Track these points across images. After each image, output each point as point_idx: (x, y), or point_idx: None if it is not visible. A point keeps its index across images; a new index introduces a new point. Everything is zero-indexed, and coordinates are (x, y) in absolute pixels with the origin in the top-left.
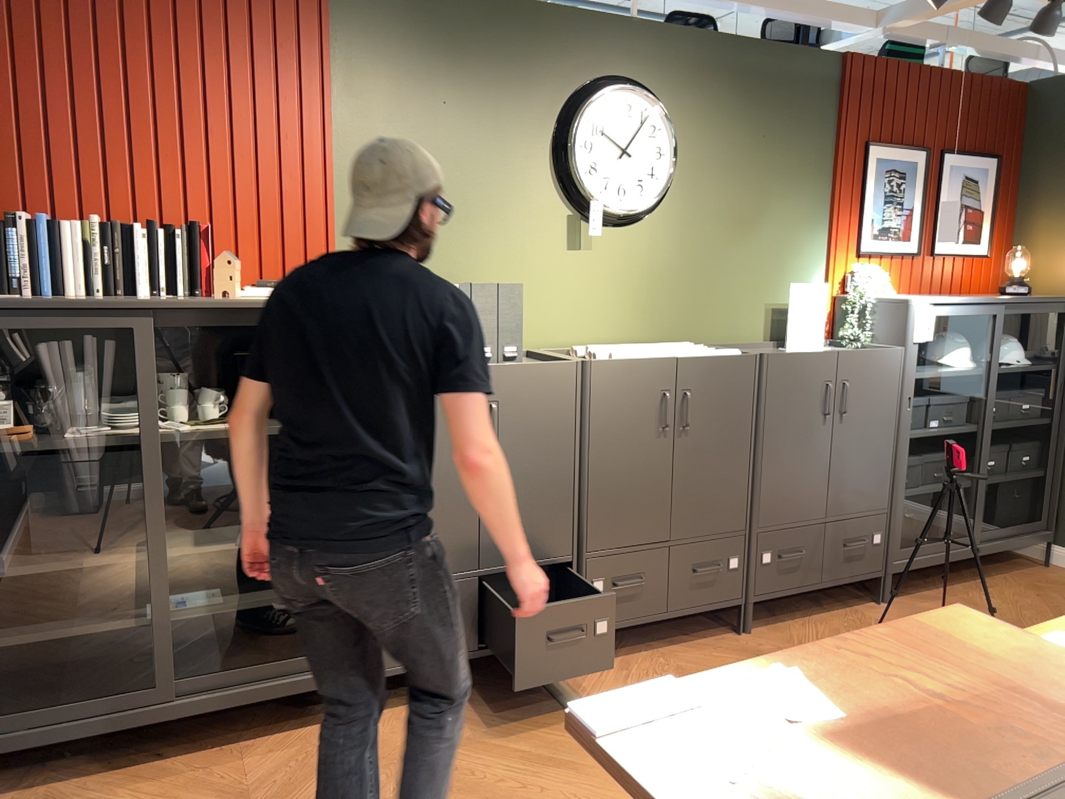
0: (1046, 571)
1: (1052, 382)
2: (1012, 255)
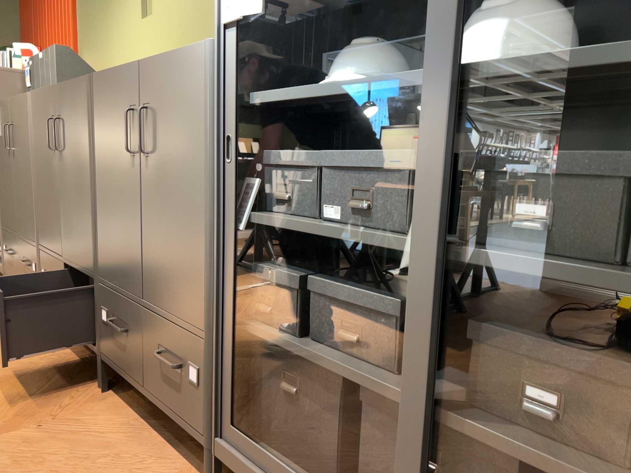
0: None
1: None
2: None
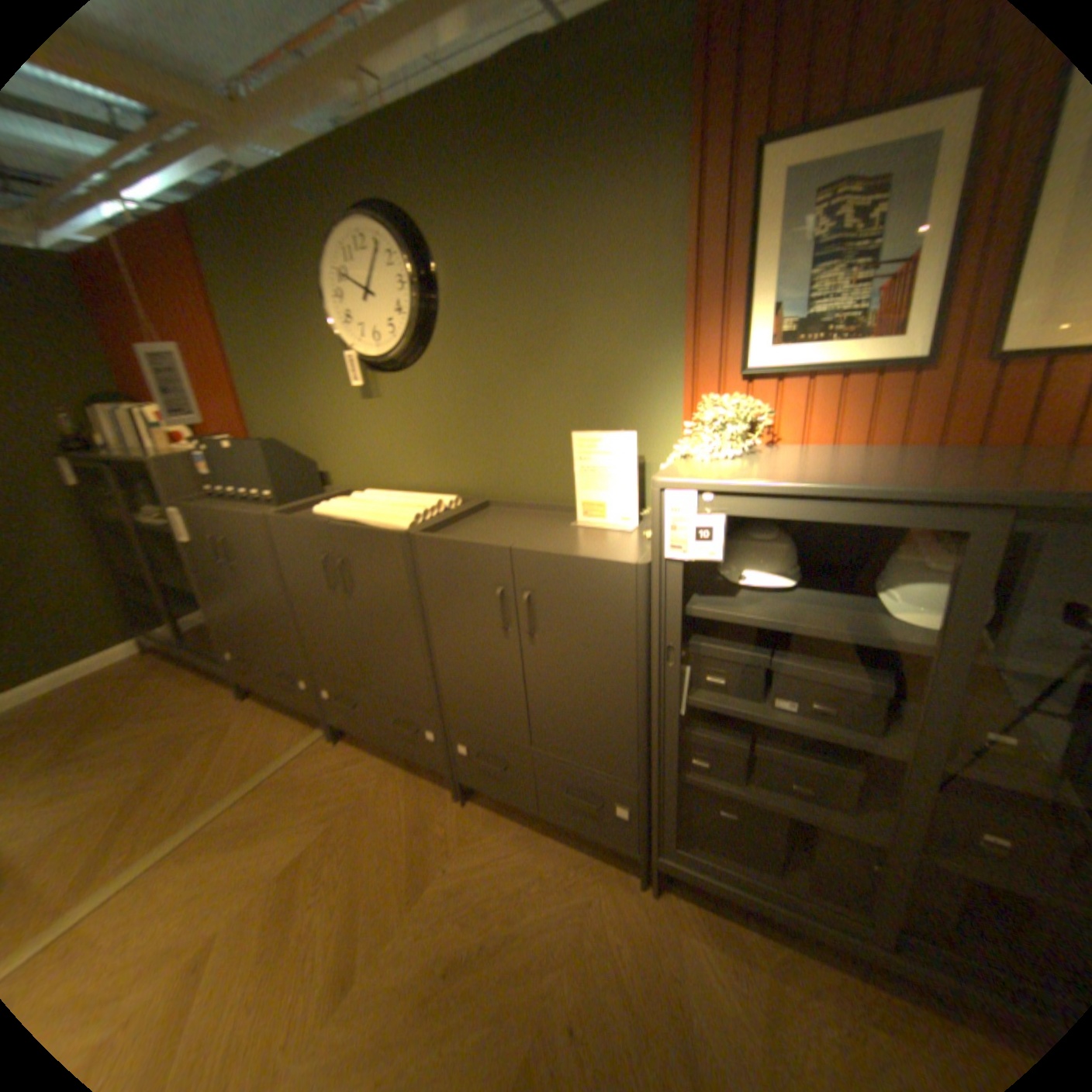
0: None
1: None
2: None
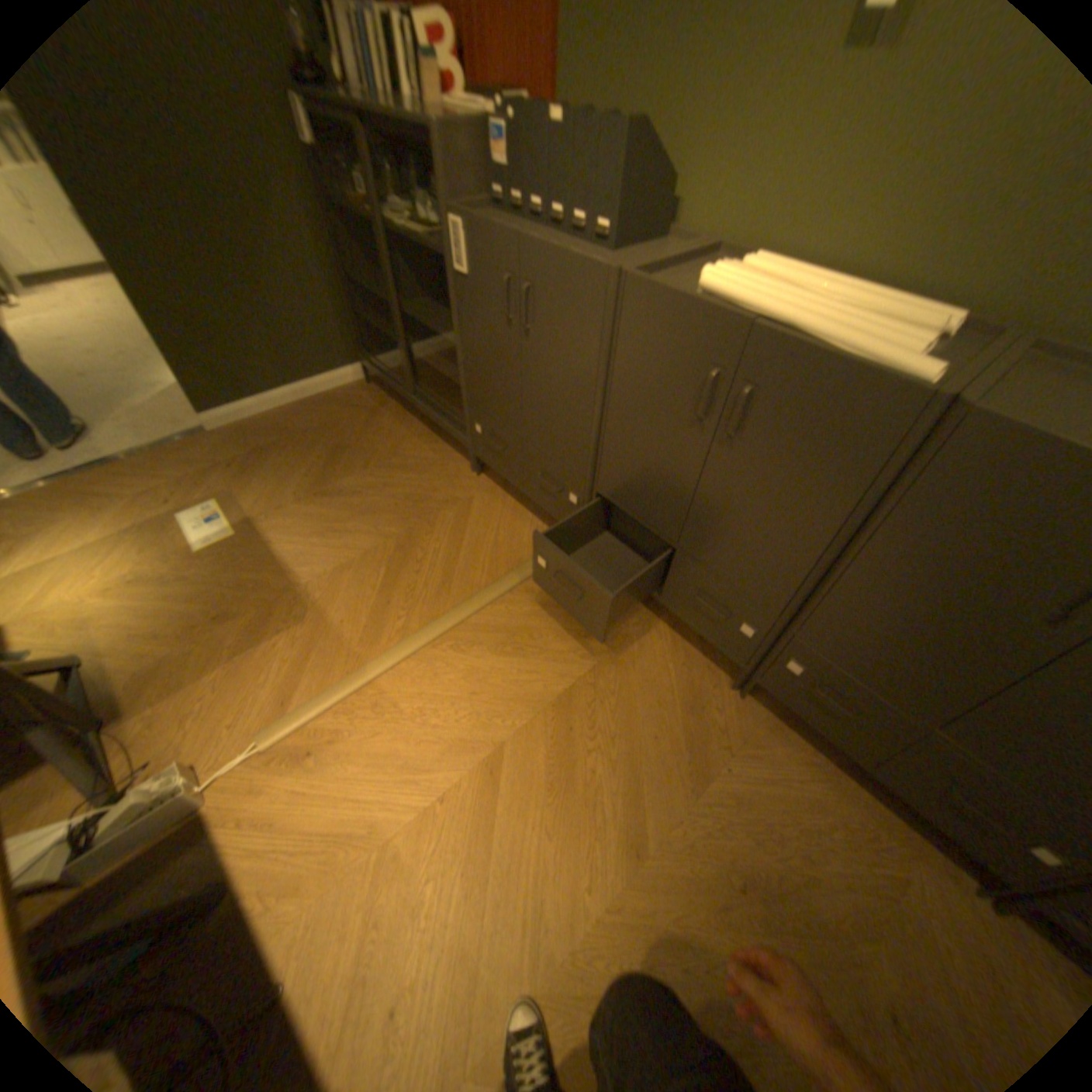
0: None
1: None
2: None
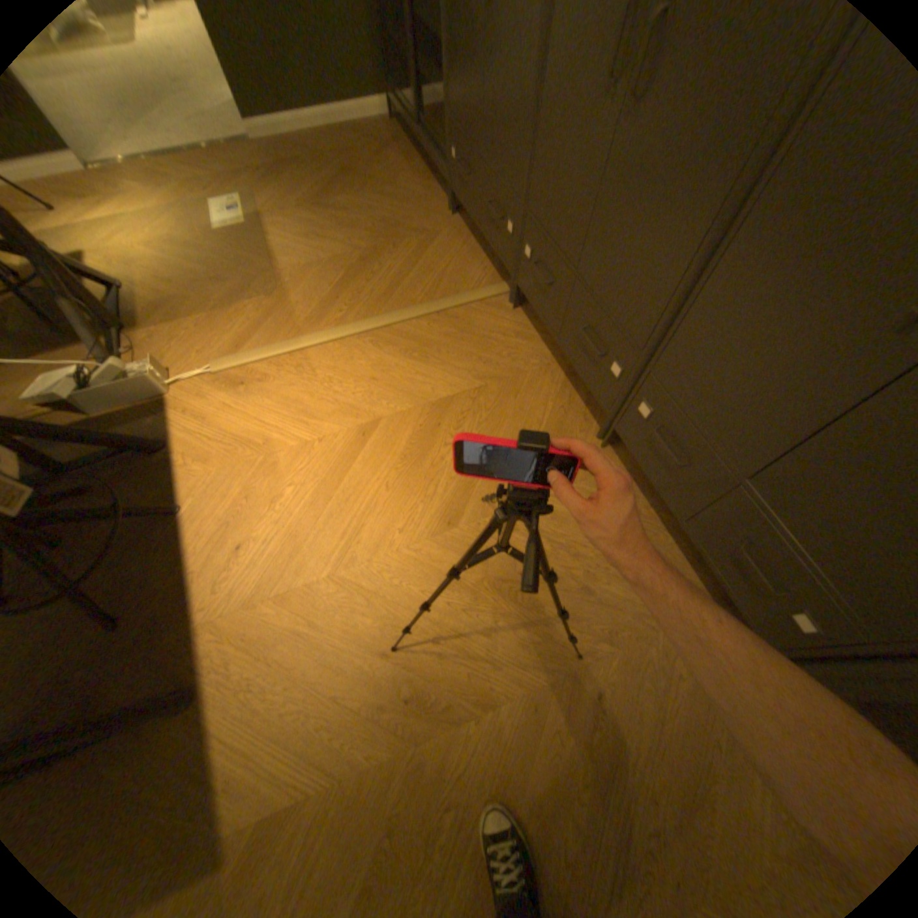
0: None
1: None
2: None
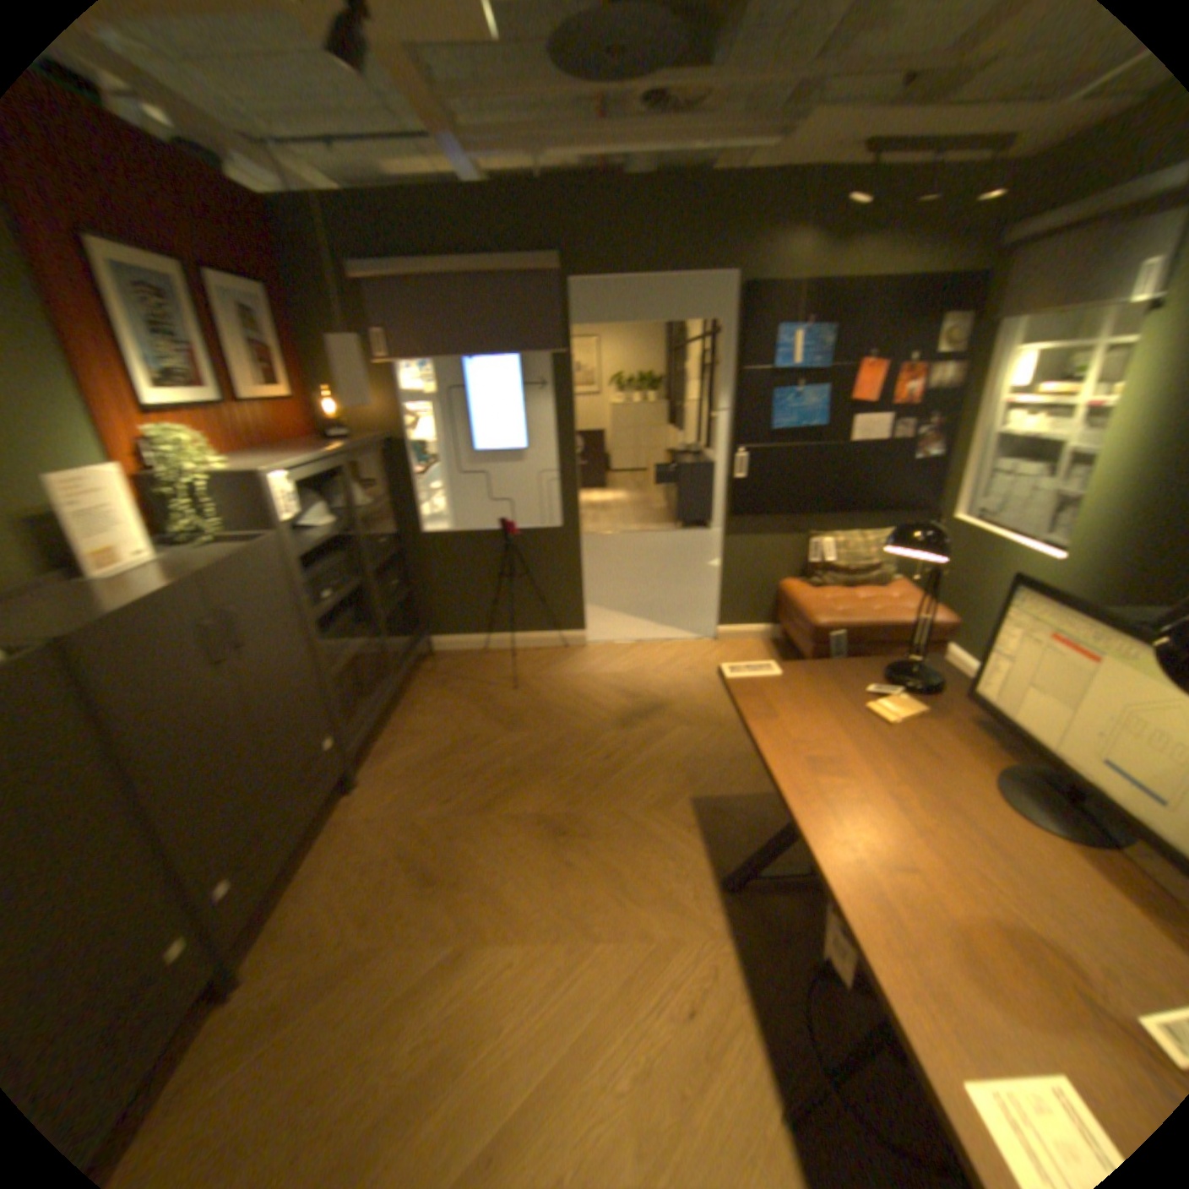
0: (437, 662)
1: (393, 512)
2: (314, 395)
